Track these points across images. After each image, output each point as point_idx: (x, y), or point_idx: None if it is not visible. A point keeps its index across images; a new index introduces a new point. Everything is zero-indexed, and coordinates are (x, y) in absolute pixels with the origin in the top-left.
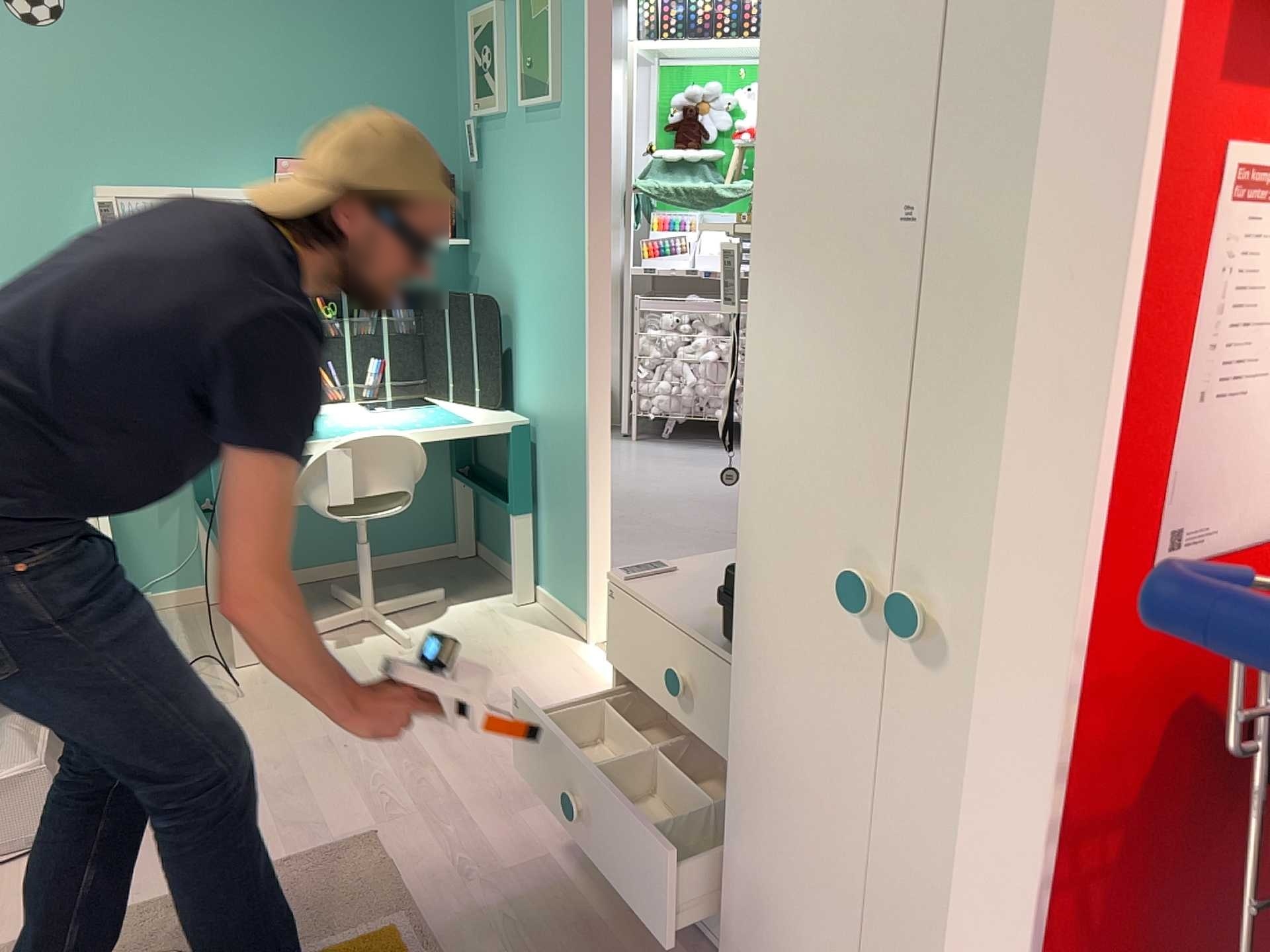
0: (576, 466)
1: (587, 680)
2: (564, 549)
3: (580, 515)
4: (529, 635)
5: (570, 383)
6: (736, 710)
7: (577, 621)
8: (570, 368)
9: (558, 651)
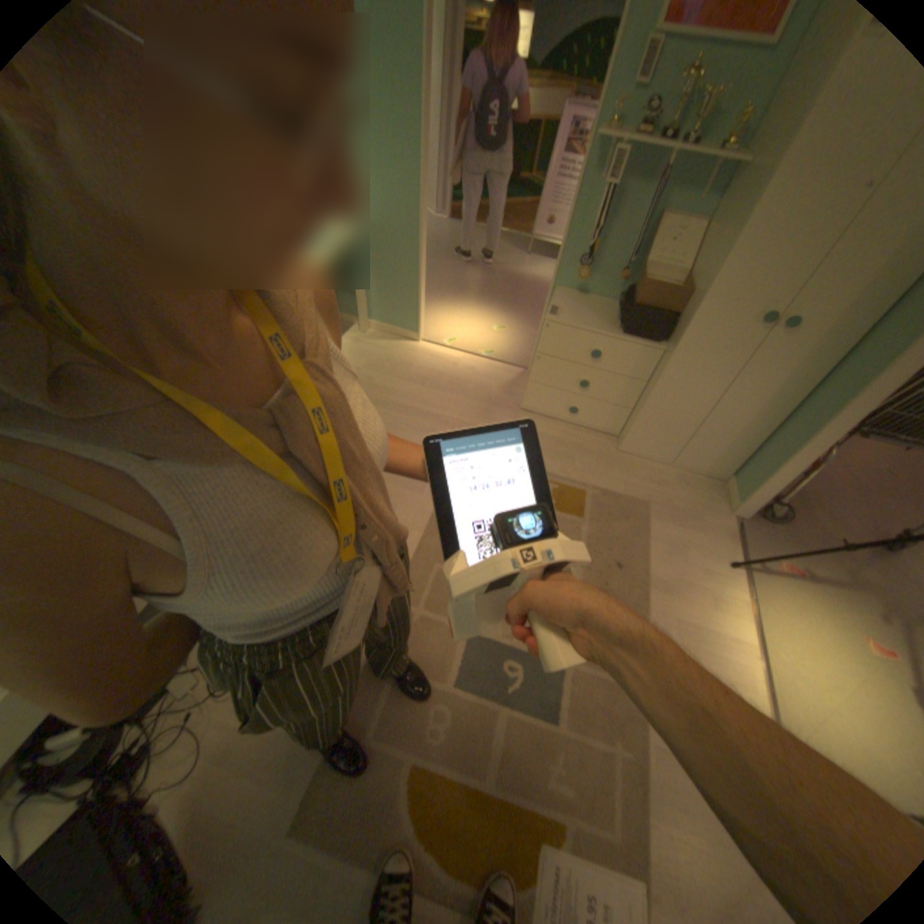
0: (405, 255)
1: (439, 357)
2: (393, 299)
3: (409, 281)
4: (390, 346)
5: (399, 206)
6: (670, 359)
7: (408, 332)
8: (399, 196)
9: (411, 349)
